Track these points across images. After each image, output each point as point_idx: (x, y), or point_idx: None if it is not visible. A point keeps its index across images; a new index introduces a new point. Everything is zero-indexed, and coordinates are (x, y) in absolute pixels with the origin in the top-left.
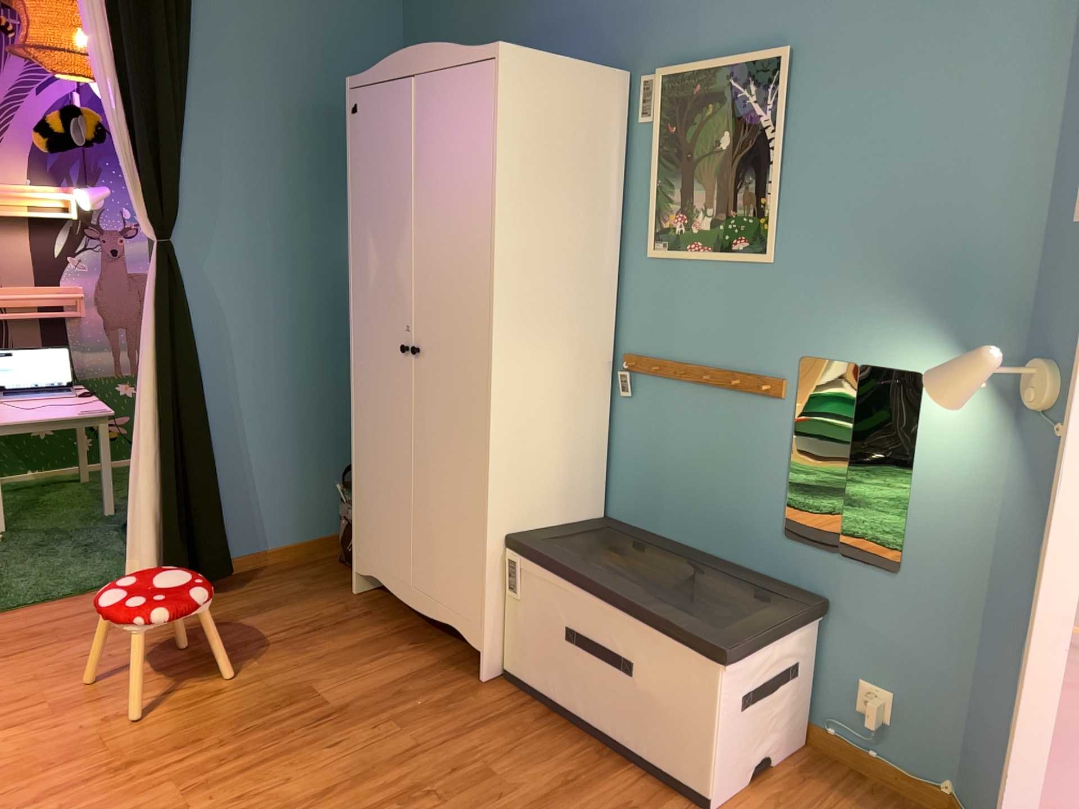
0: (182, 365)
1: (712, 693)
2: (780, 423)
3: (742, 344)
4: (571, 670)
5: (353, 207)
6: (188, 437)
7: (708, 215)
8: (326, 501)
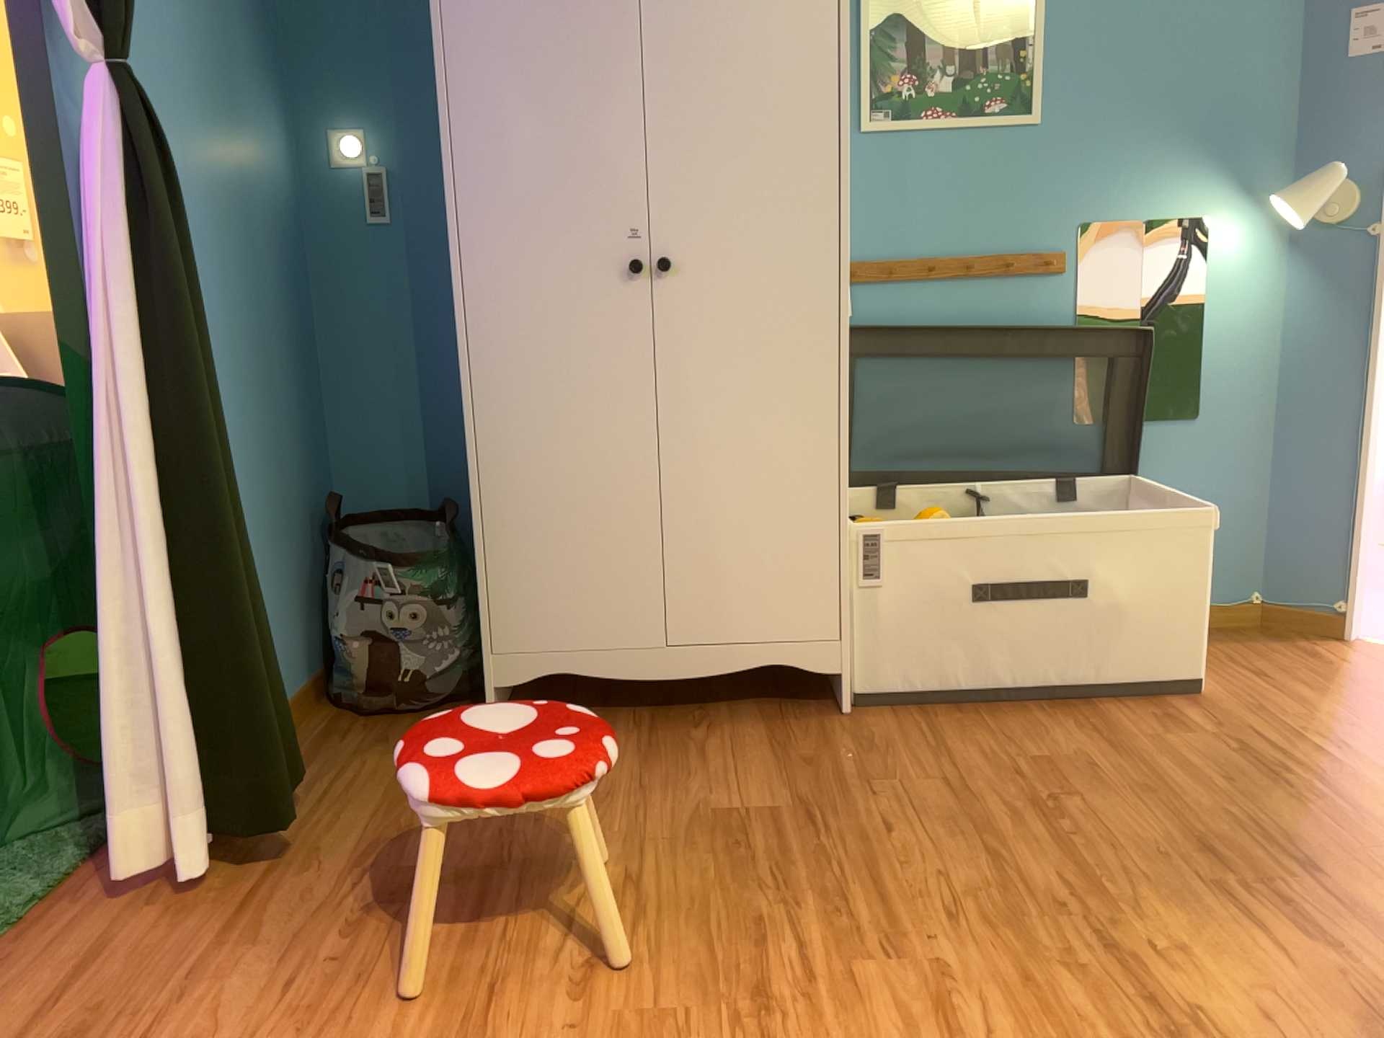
0: (198, 348)
1: (1194, 558)
2: (1059, 302)
3: (1004, 222)
4: (981, 631)
5: (450, 44)
6: (224, 499)
7: (948, 74)
8: (295, 620)
